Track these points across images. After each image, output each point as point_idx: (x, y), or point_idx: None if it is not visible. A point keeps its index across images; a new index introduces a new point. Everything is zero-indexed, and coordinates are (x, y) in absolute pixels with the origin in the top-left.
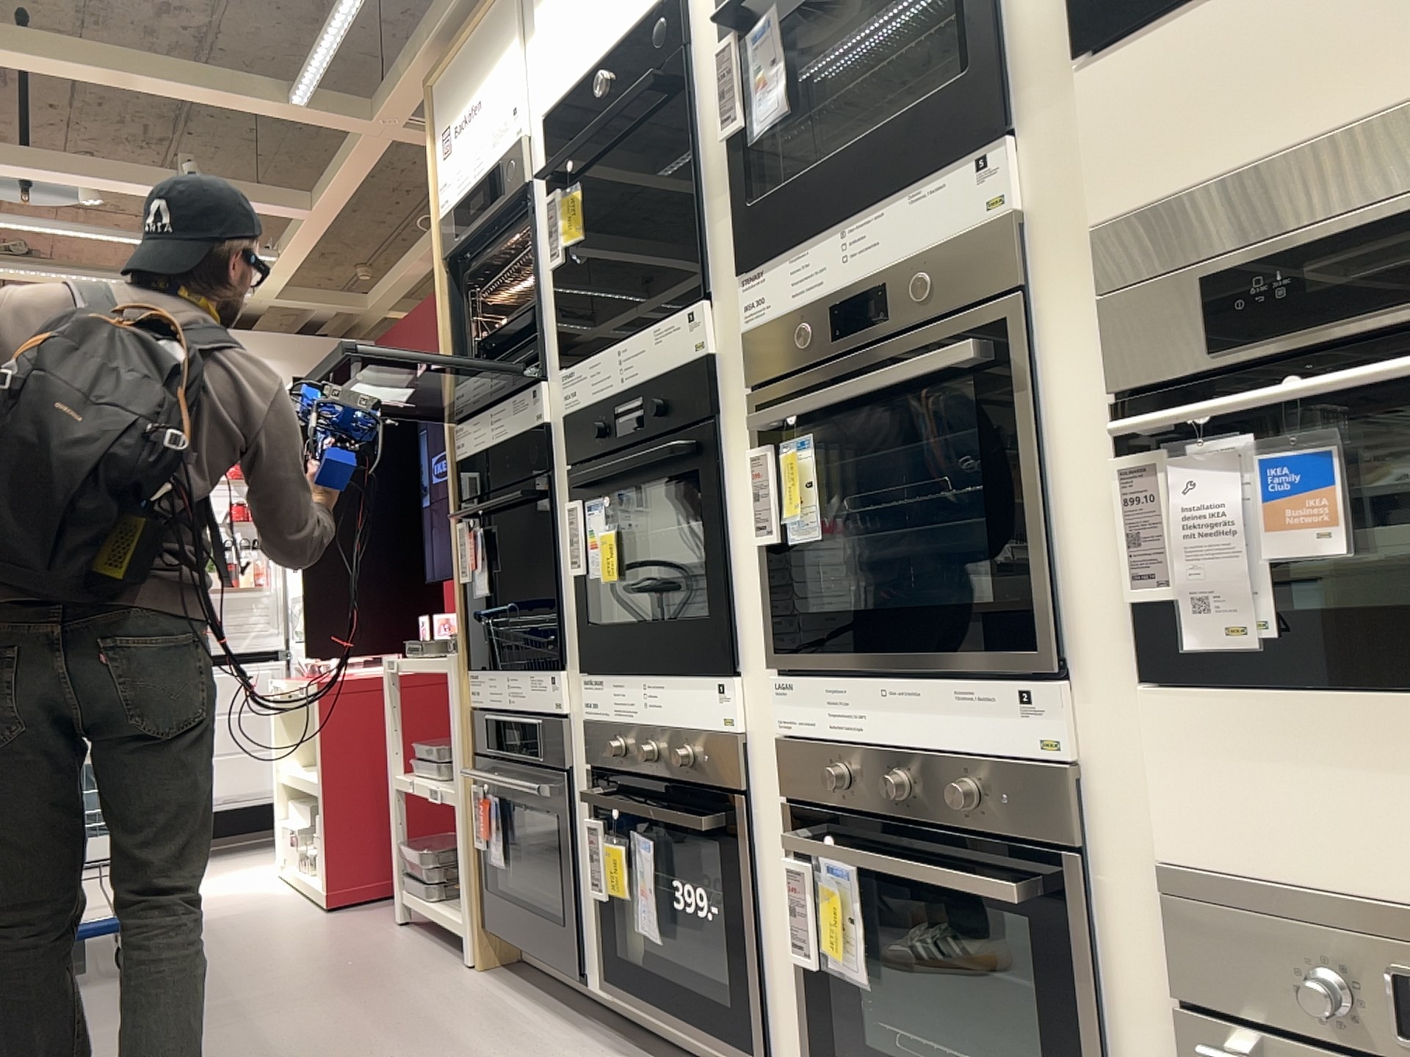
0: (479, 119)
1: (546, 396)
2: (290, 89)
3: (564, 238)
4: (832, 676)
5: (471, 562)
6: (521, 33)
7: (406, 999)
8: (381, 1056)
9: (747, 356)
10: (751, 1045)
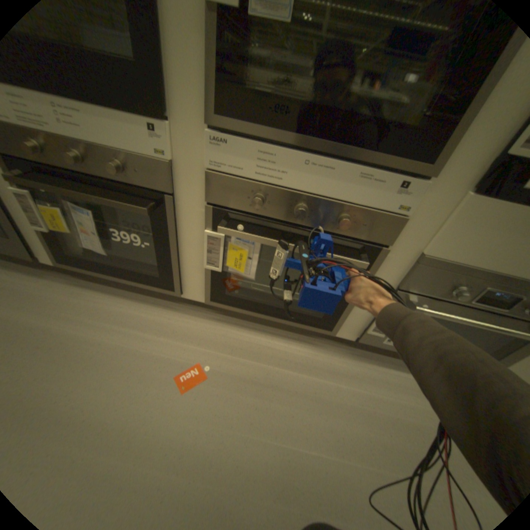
0: None
1: None
2: None
3: None
4: (265, 141)
5: None
6: None
7: None
8: None
9: None
10: (171, 287)
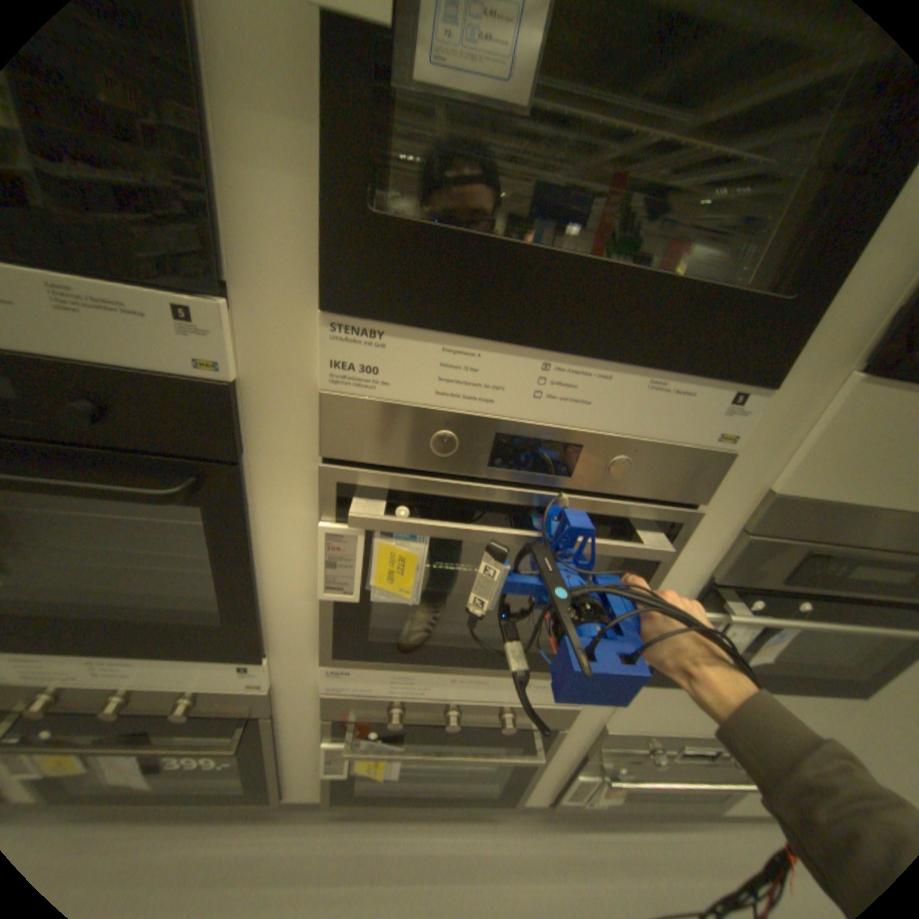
0: None
1: None
2: None
3: None
4: (399, 671)
5: None
6: None
7: None
8: None
9: (323, 418)
10: (262, 800)
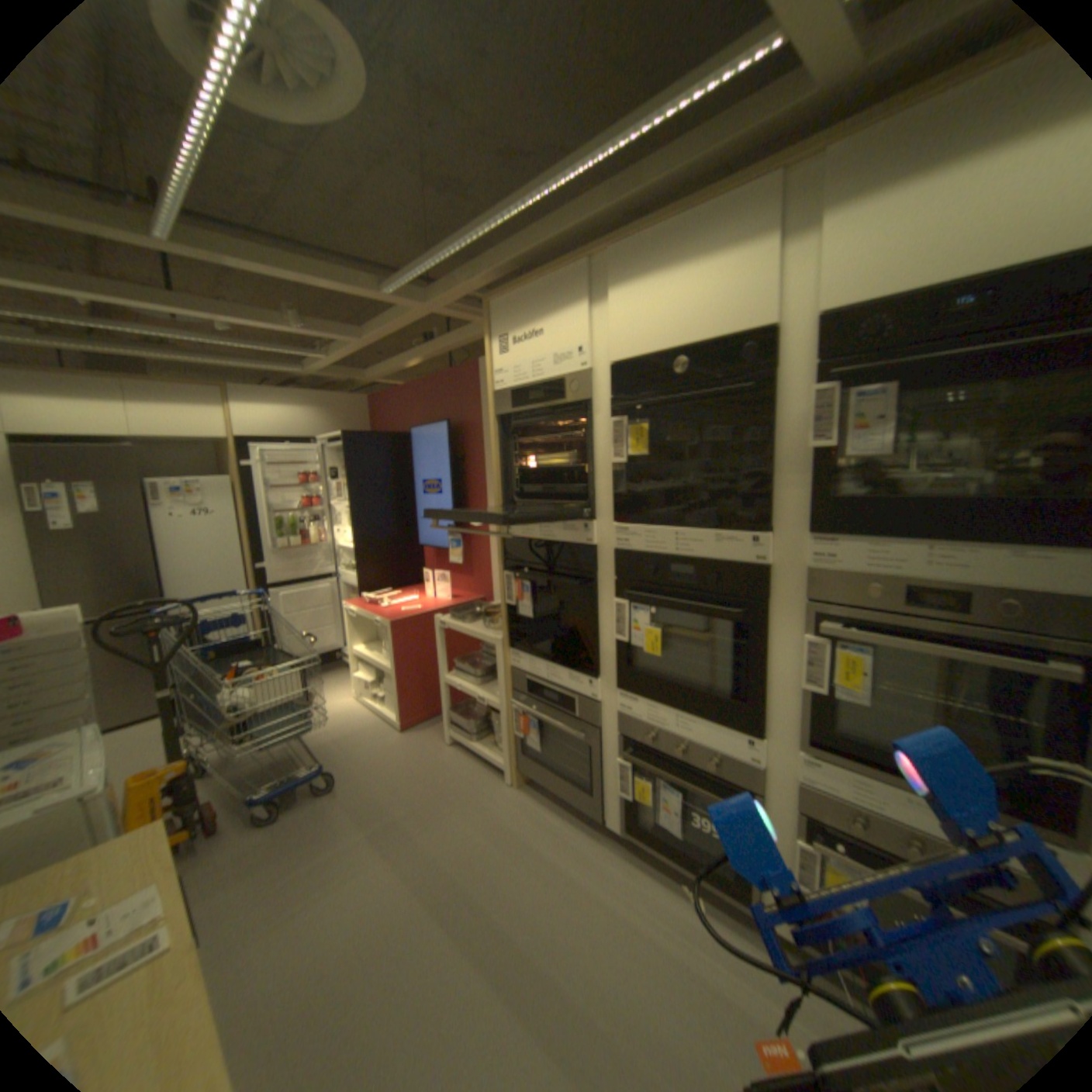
0: (538, 342)
1: (595, 533)
2: (375, 282)
3: (632, 453)
4: (860, 776)
5: (516, 597)
6: (587, 298)
7: (490, 820)
8: (506, 876)
9: (807, 582)
10: (747, 905)
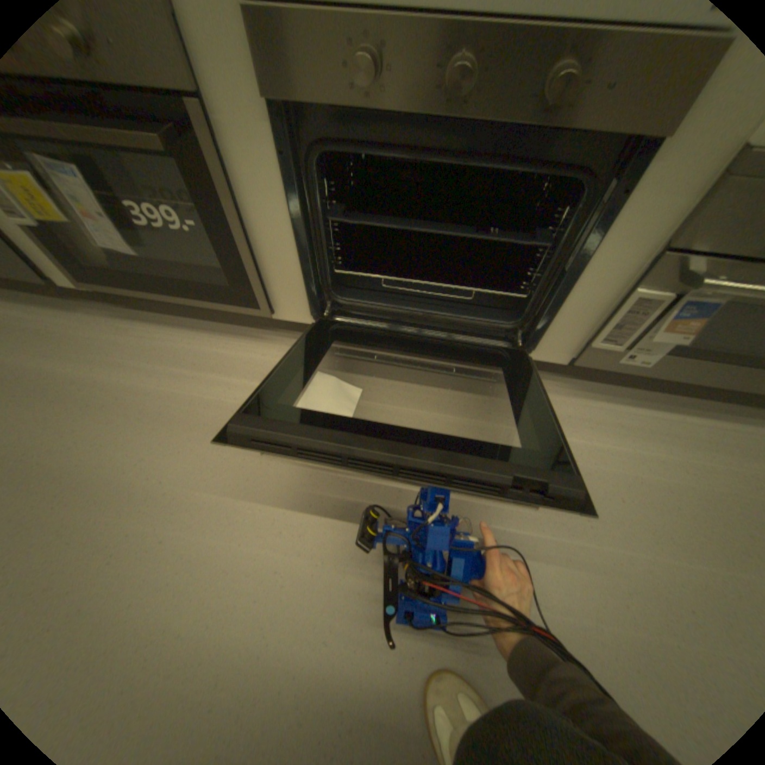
0: None
1: None
2: None
3: None
4: None
5: None
6: None
7: None
8: None
9: None
10: (253, 302)
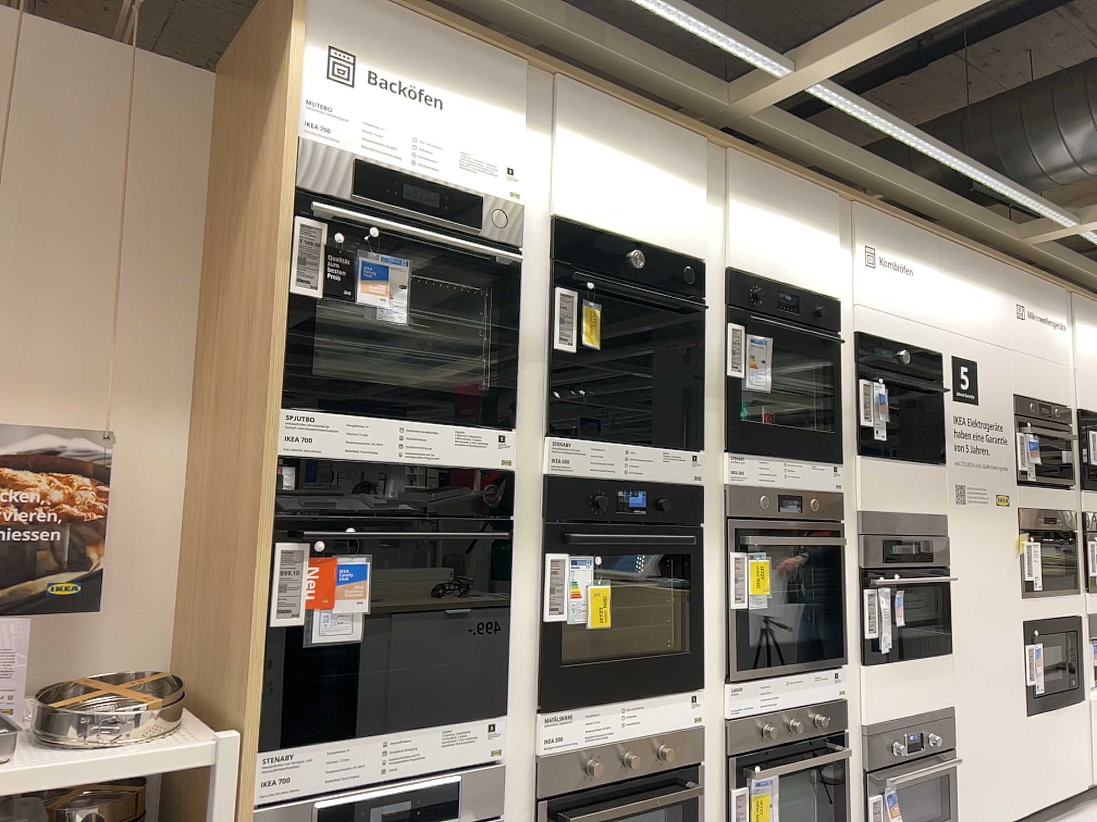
0: (440, 118)
1: (516, 448)
2: None
3: (591, 339)
4: (762, 678)
5: (312, 597)
6: (527, 114)
7: None
8: None
9: (727, 498)
10: None
